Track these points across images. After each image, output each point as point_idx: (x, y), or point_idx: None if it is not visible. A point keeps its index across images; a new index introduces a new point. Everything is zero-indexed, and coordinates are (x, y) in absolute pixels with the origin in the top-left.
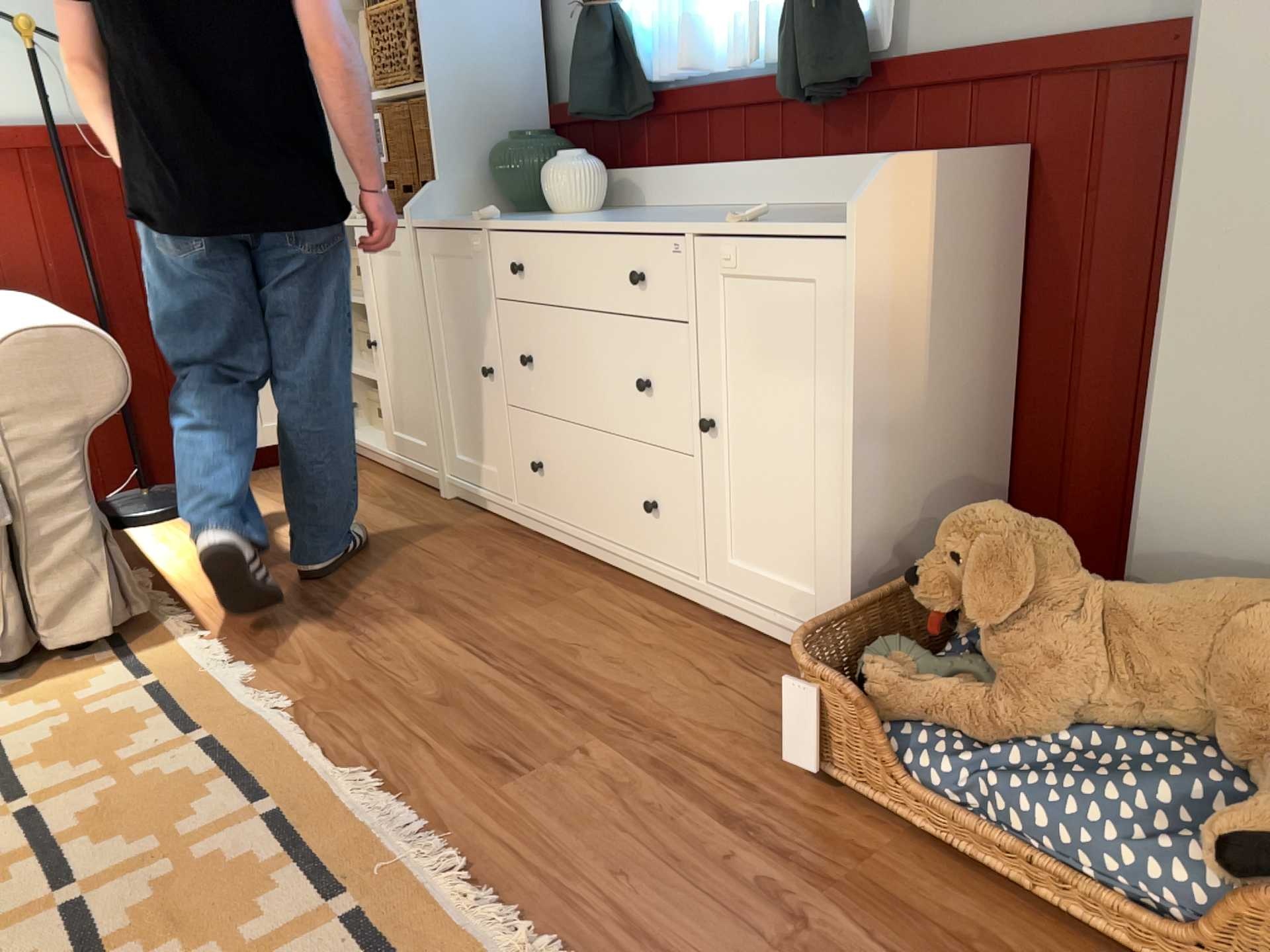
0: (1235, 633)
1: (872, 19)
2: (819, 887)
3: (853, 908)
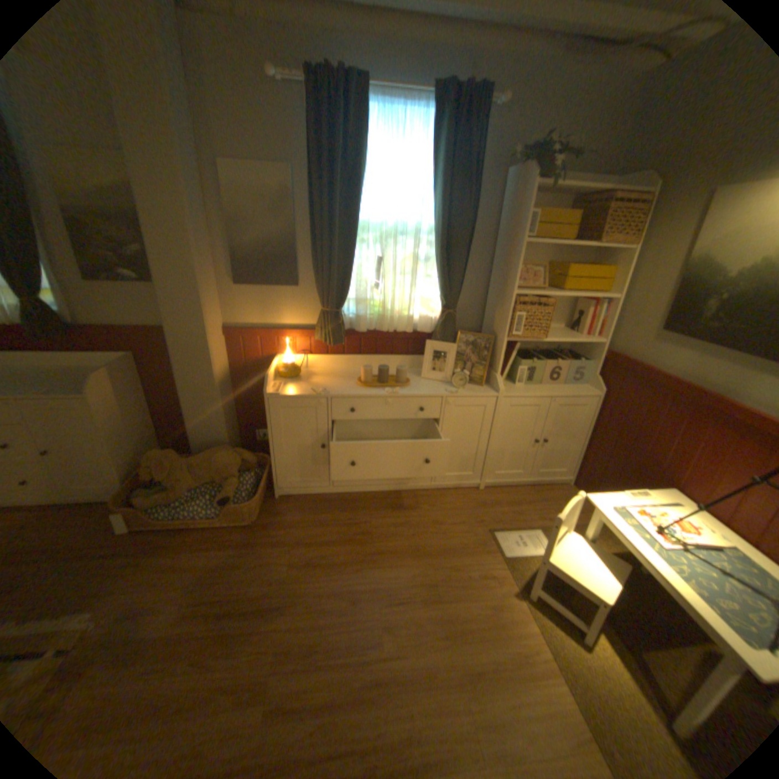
0: (212, 462)
1: (62, 313)
2: (138, 557)
3: (149, 556)
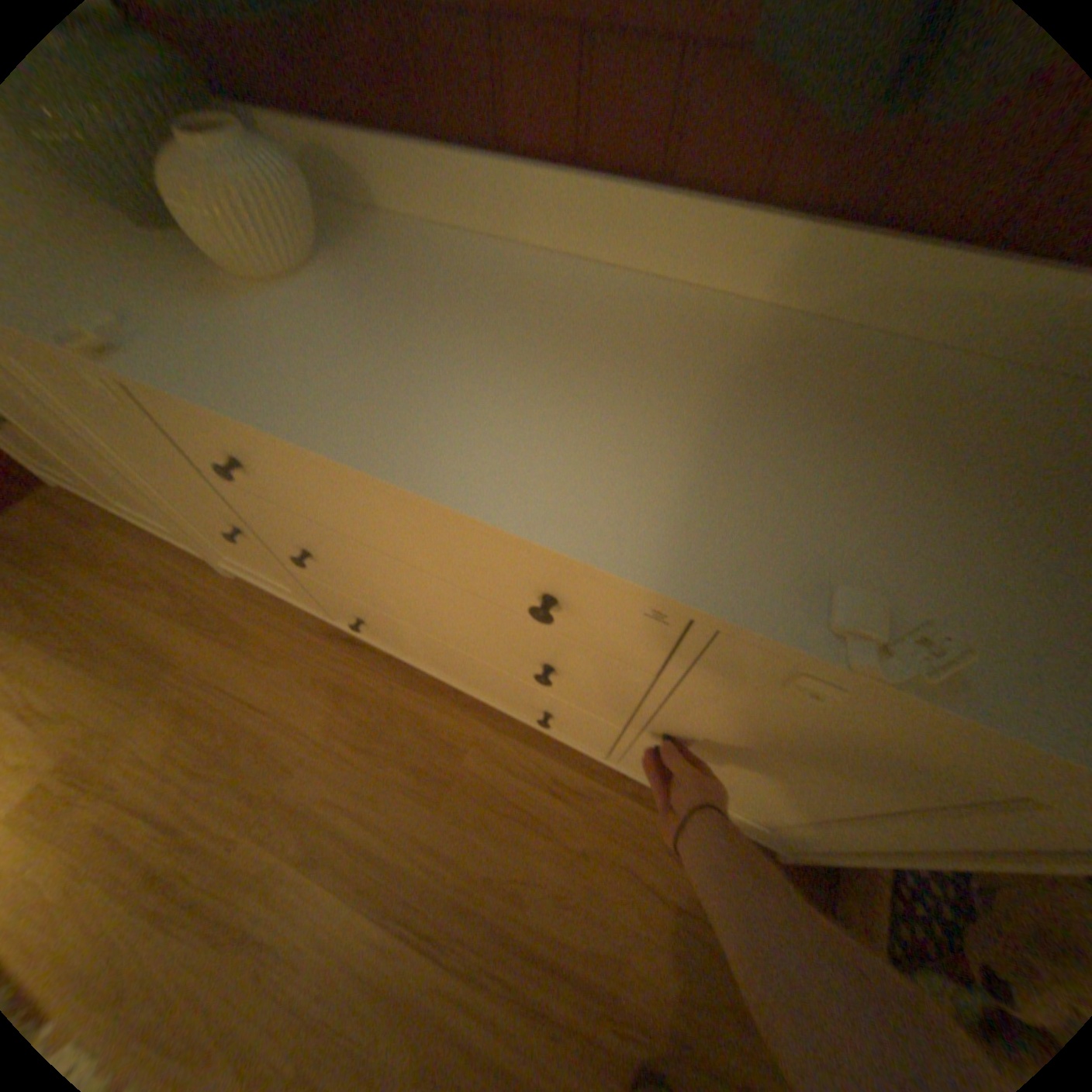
0: None
1: None
2: None
3: None
